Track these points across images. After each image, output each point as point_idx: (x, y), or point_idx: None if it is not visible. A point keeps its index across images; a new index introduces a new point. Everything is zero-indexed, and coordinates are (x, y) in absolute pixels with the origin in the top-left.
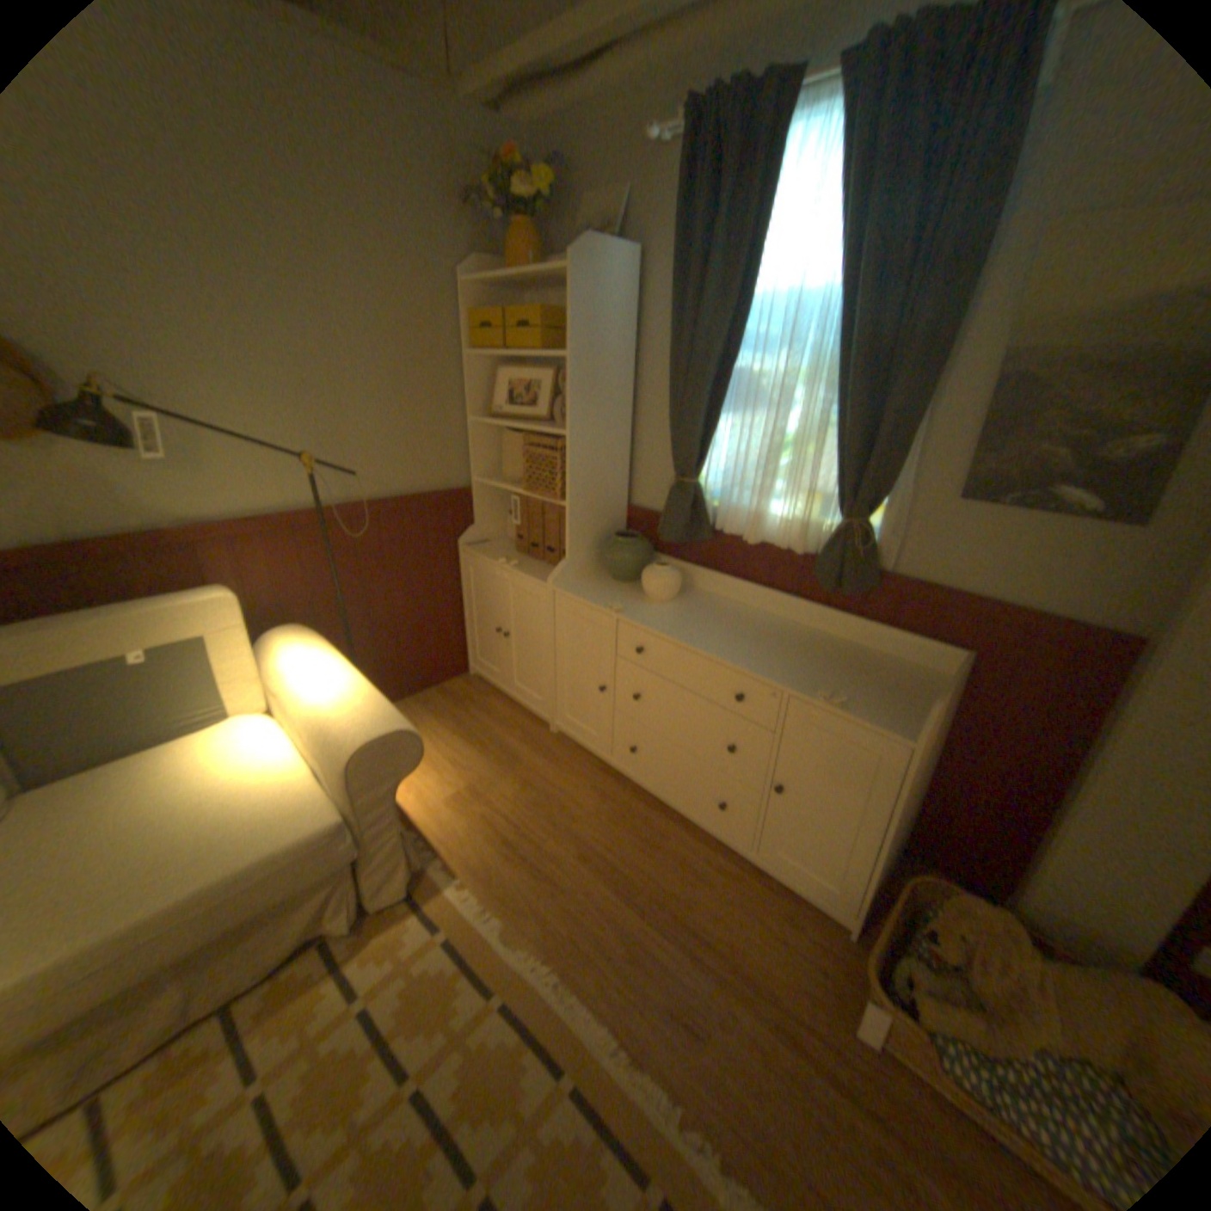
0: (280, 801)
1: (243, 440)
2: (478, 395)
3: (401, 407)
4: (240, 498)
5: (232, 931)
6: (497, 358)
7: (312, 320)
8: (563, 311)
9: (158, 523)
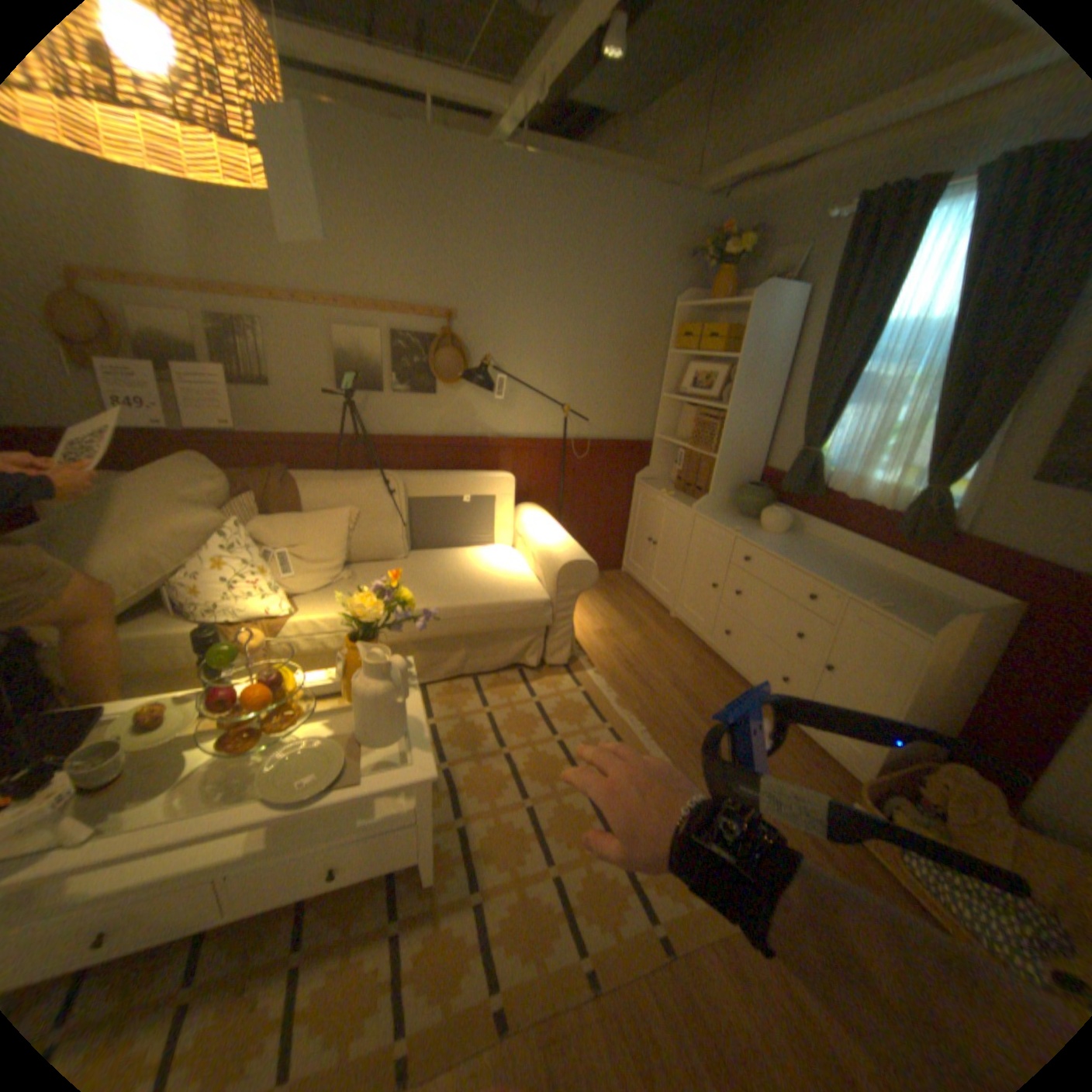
0: (521, 582)
1: (535, 395)
2: (672, 380)
3: (621, 384)
4: (525, 427)
5: (493, 632)
6: (690, 356)
7: (585, 330)
8: (743, 328)
9: (486, 434)
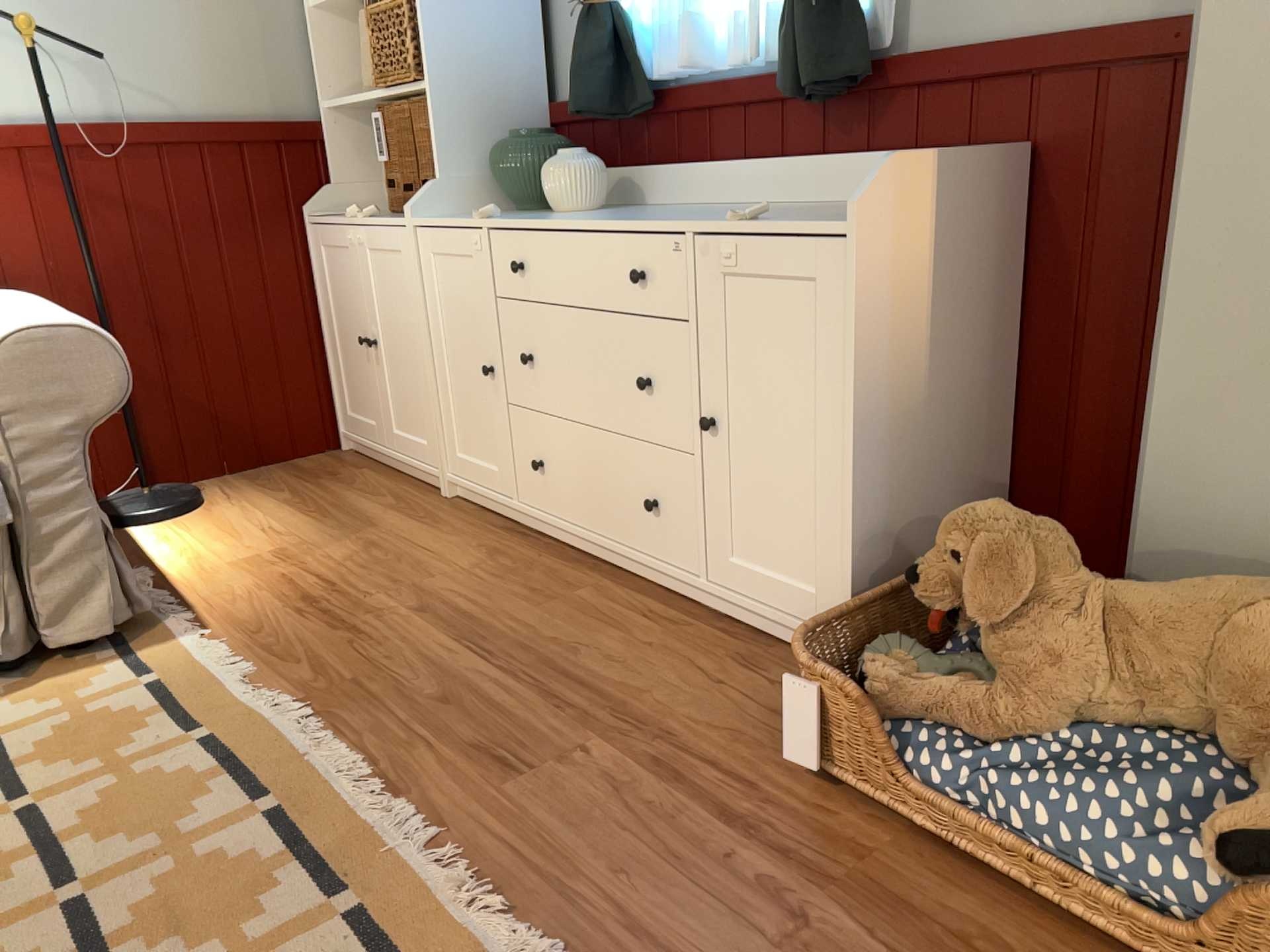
0: None
1: None
2: None
3: None
4: None
5: None
6: None
7: None
8: None
9: None
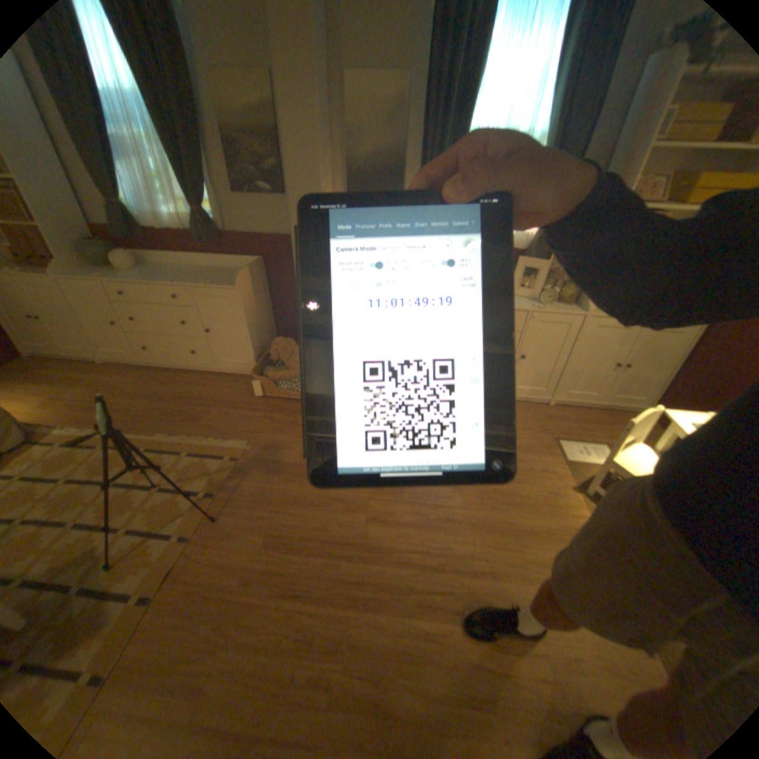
0: None
1: None
2: None
3: None
4: None
5: None
6: None
7: None
8: None
9: None
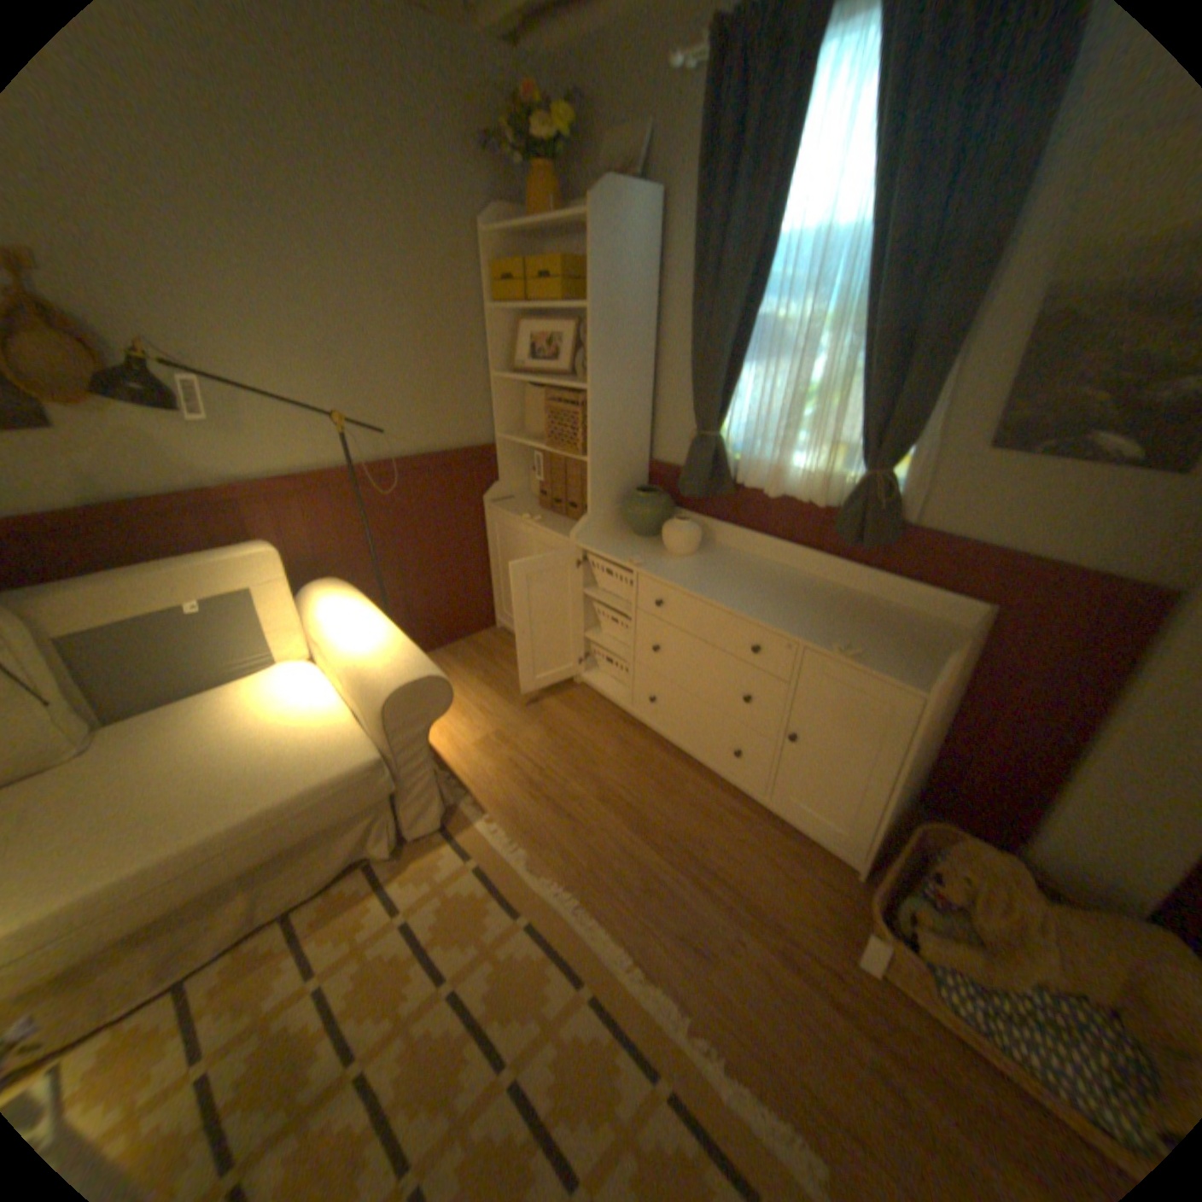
0: (325, 737)
1: (278, 400)
2: (501, 350)
3: (426, 364)
4: (278, 457)
5: (288, 849)
6: (519, 311)
7: (338, 278)
8: (584, 260)
9: (204, 481)
